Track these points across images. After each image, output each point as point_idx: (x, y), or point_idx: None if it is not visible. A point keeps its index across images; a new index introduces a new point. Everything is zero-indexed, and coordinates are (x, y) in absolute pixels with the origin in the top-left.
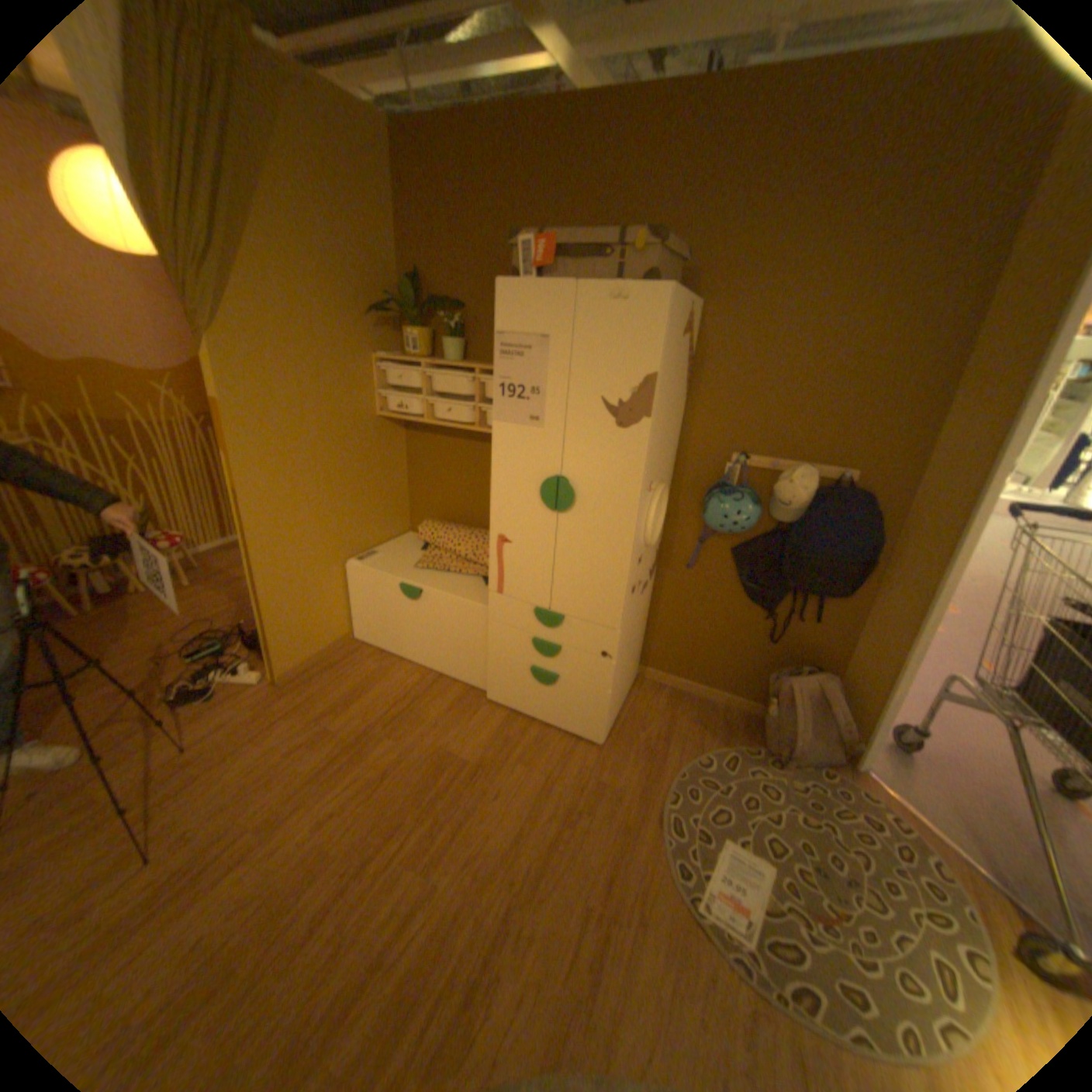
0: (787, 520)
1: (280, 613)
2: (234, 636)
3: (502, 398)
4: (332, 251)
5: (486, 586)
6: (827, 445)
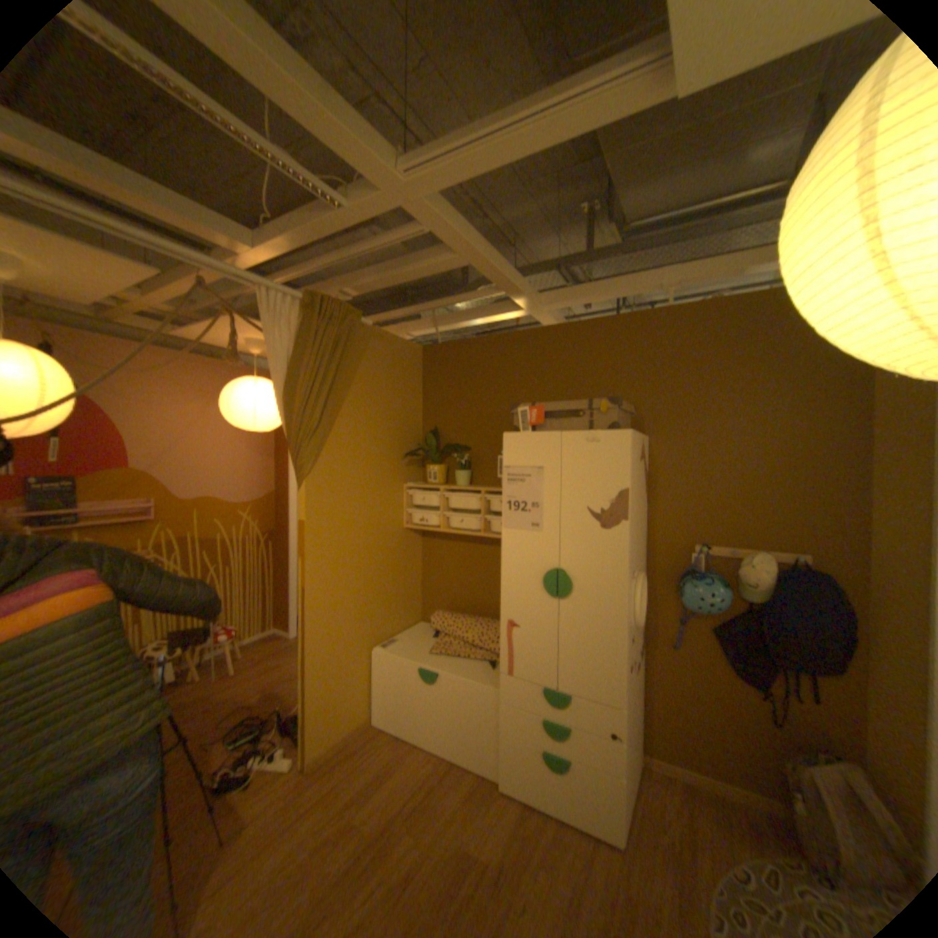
0: (759, 601)
1: (318, 697)
2: (269, 722)
3: (509, 511)
4: (385, 421)
5: (493, 670)
6: (776, 535)
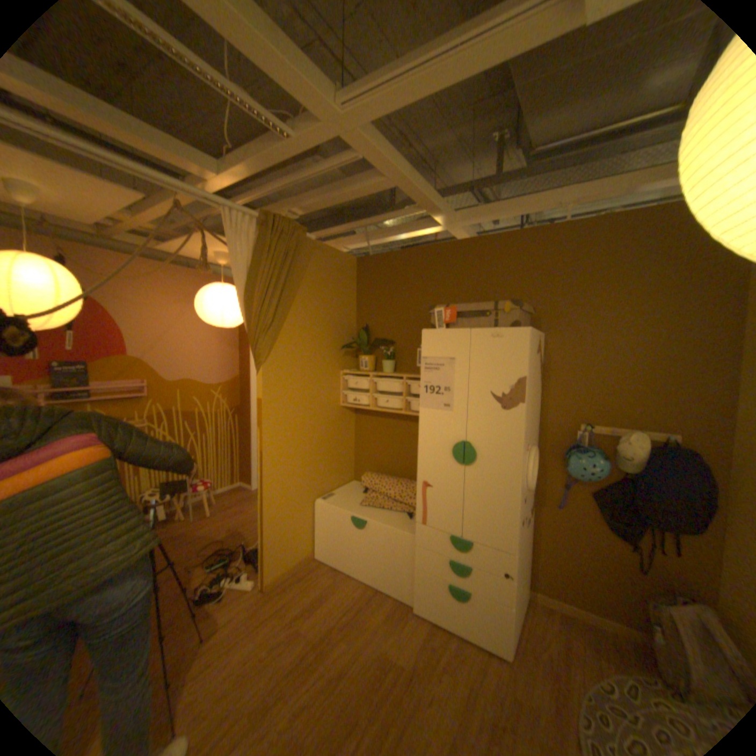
0: (633, 472)
1: (273, 536)
2: (236, 553)
3: (426, 394)
4: (326, 320)
5: (410, 520)
6: (651, 418)
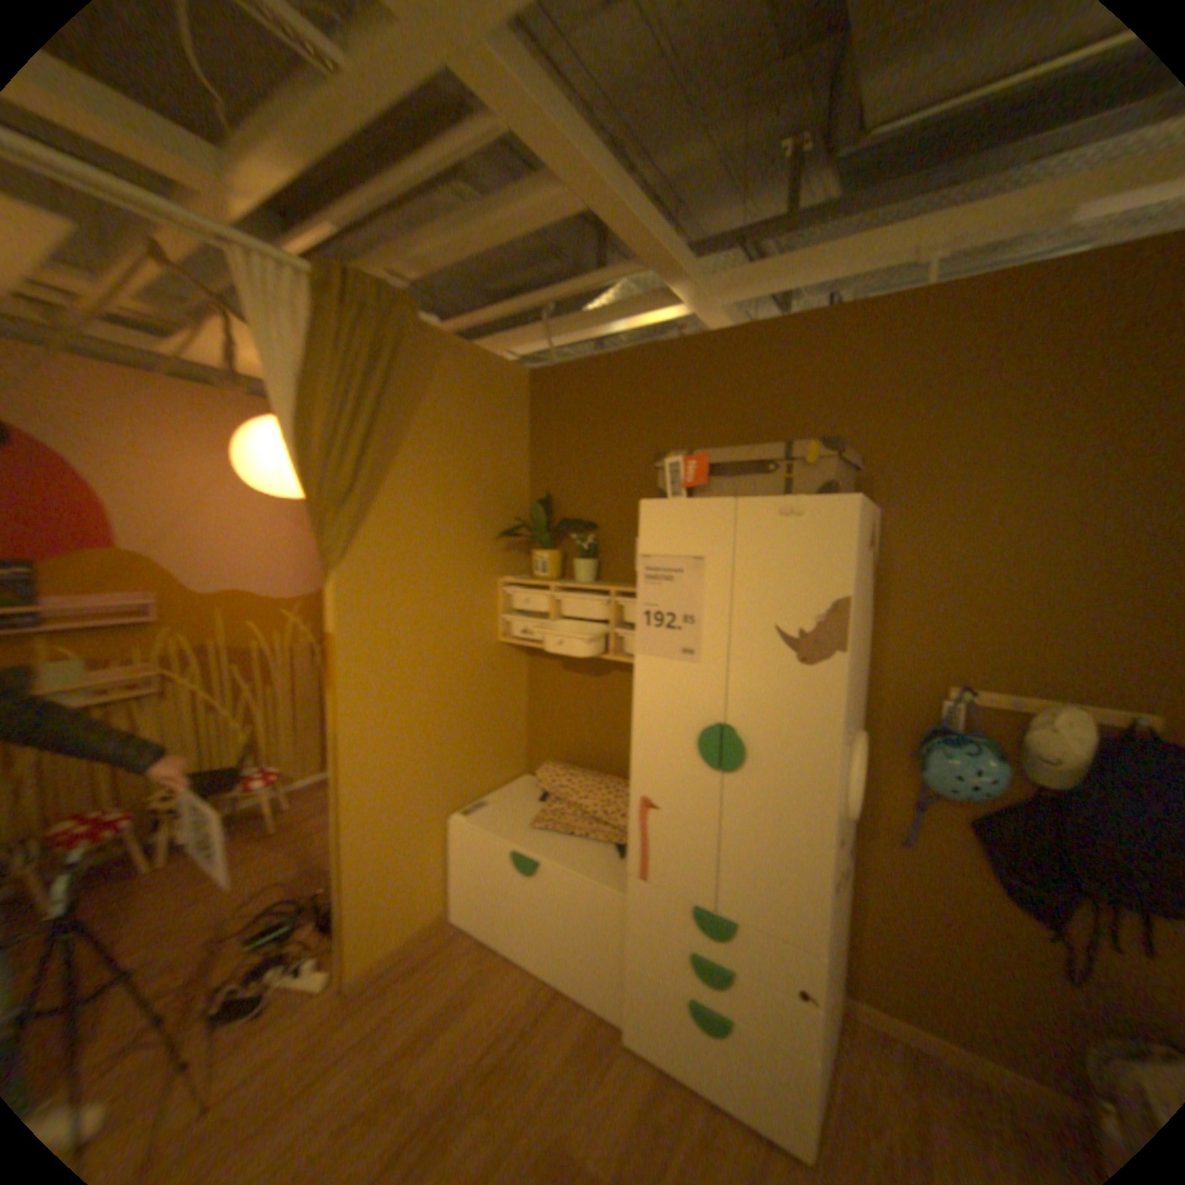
0: (1056, 784)
1: (362, 889)
2: (306, 909)
3: (647, 627)
4: (468, 483)
5: (620, 859)
6: (1096, 678)
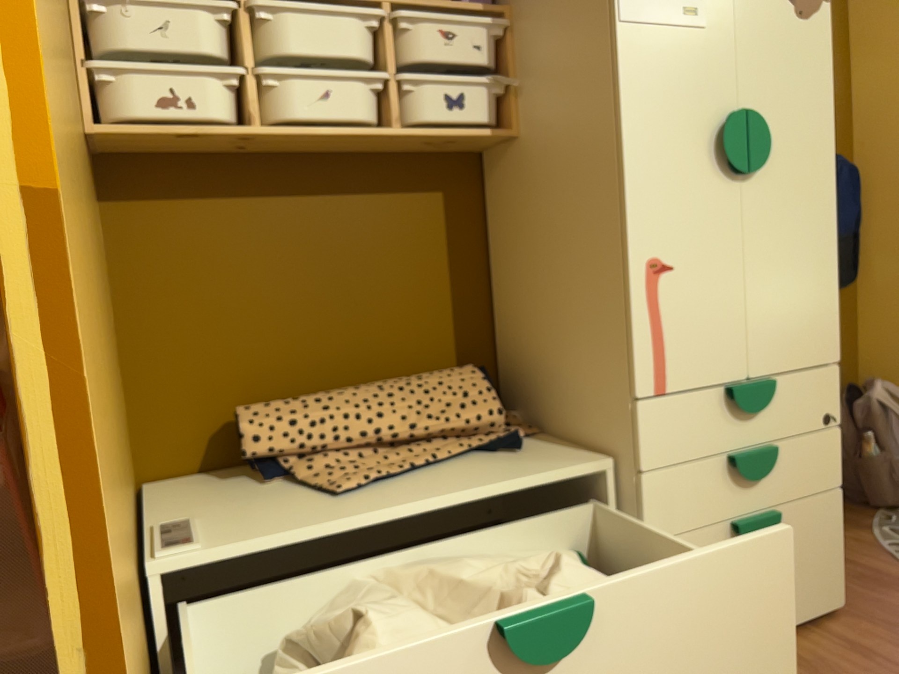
0: None
1: None
2: None
3: None
4: None
5: (519, 451)
6: None
